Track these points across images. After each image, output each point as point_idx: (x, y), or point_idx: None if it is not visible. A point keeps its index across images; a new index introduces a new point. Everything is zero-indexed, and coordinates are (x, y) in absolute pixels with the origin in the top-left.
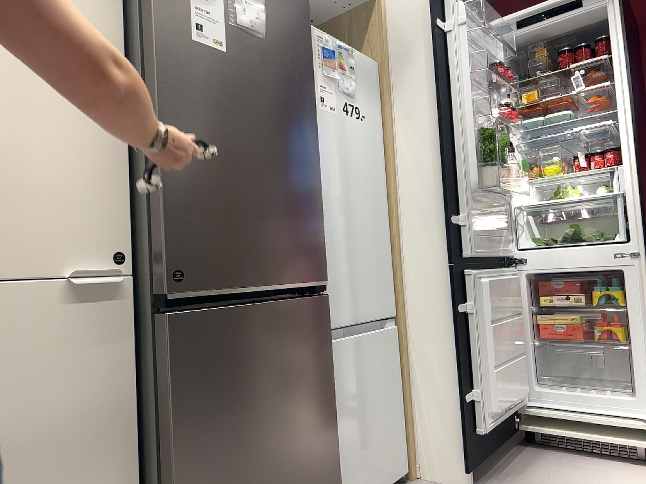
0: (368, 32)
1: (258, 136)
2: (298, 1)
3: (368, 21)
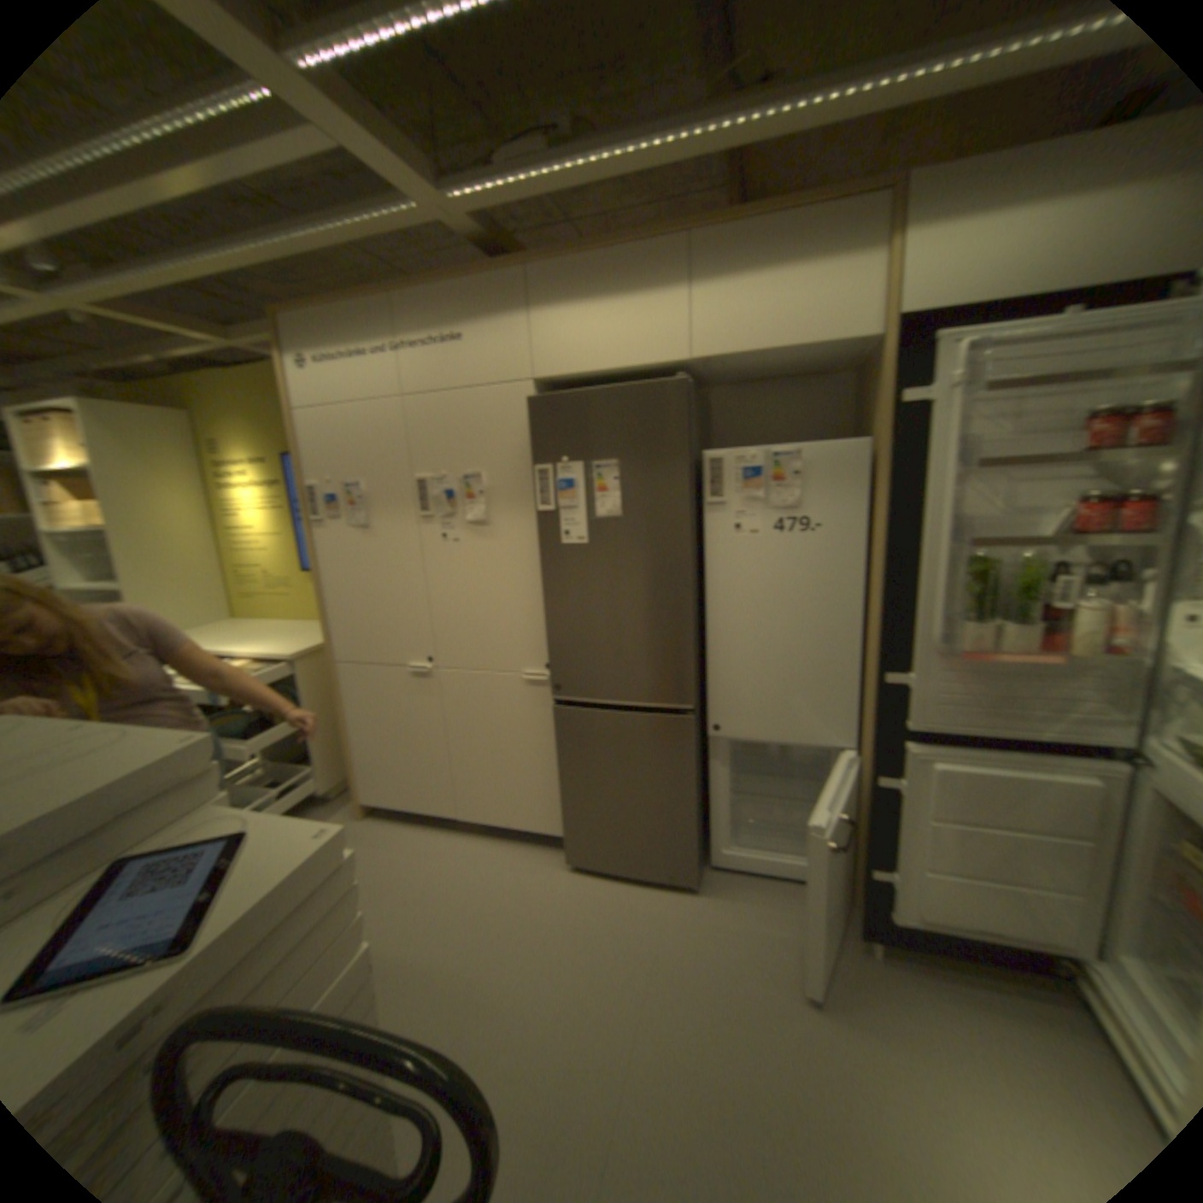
0: (882, 385)
1: (619, 598)
2: (673, 461)
3: (883, 368)
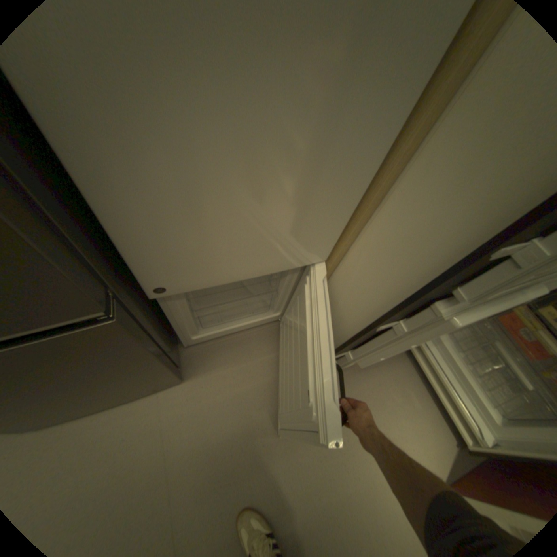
0: None
1: None
2: None
3: None
